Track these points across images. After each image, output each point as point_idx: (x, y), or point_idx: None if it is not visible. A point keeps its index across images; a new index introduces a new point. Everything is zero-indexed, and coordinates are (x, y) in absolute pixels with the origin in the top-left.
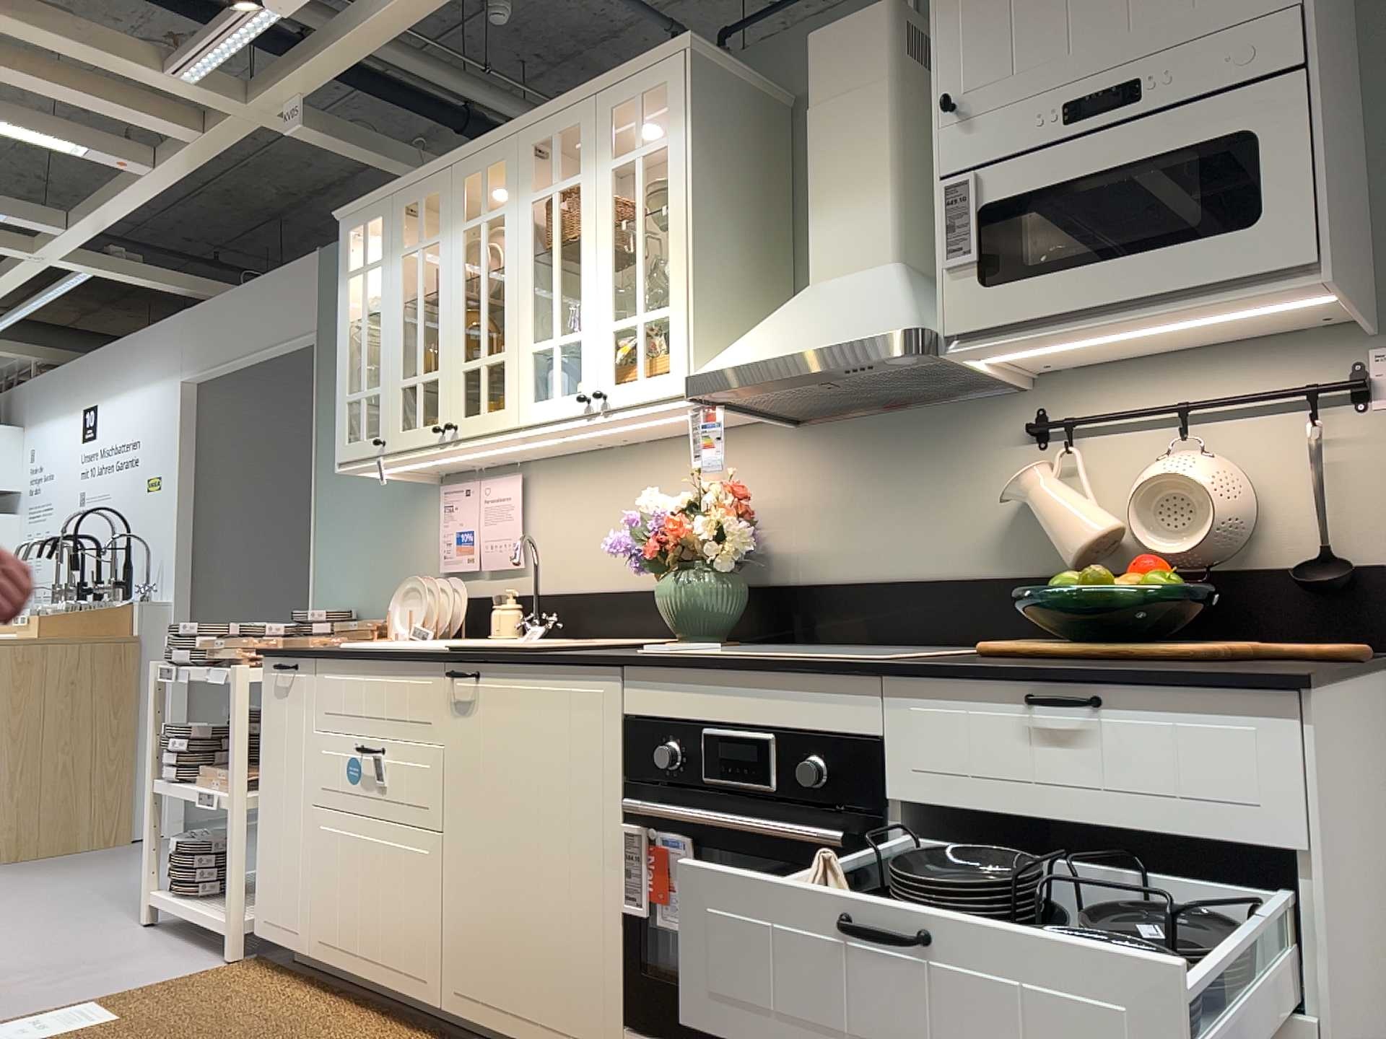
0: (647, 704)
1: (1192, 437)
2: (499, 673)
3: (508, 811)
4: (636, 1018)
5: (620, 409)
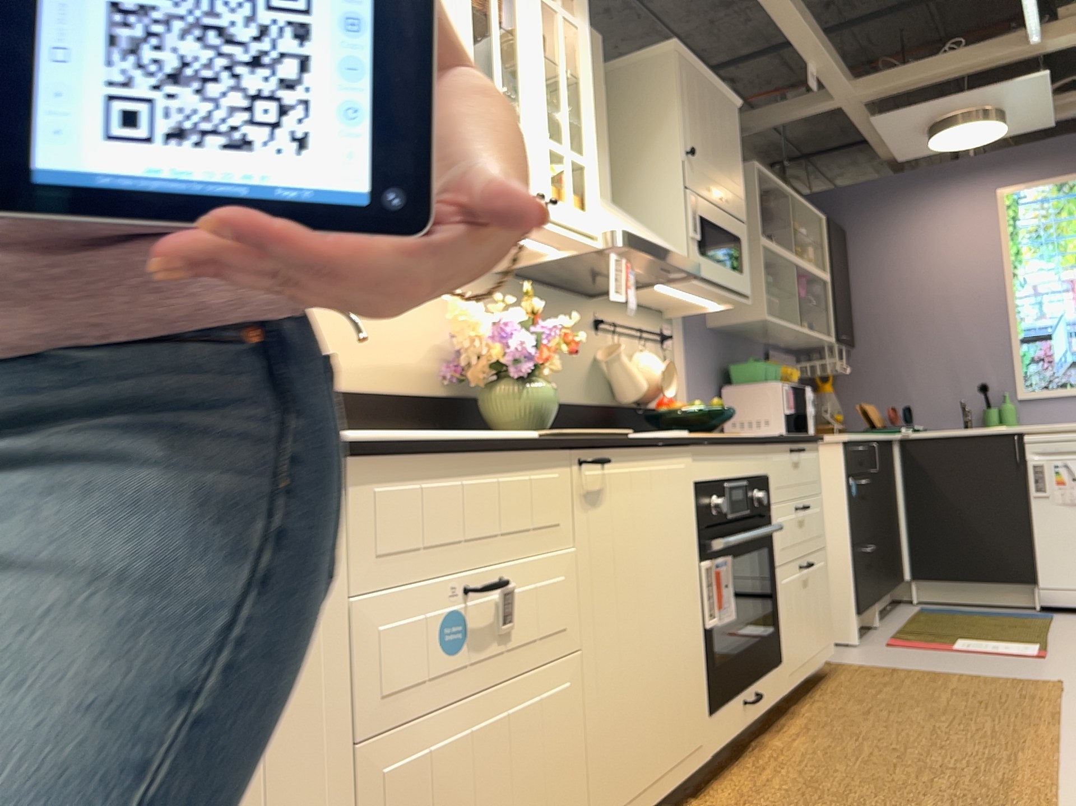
0: (705, 471)
1: (638, 344)
2: (622, 457)
3: (638, 590)
4: (715, 701)
5: (551, 222)
